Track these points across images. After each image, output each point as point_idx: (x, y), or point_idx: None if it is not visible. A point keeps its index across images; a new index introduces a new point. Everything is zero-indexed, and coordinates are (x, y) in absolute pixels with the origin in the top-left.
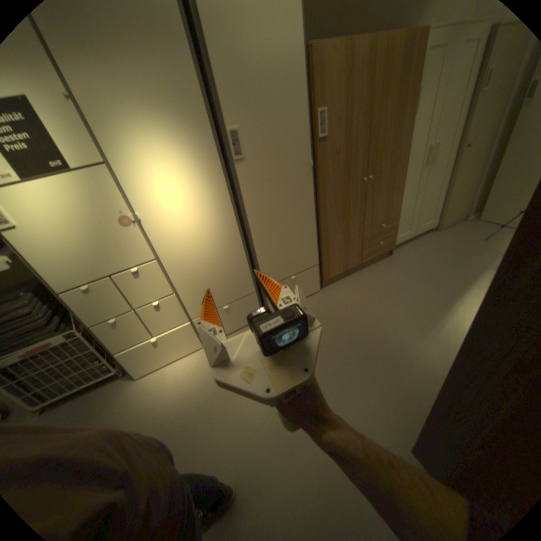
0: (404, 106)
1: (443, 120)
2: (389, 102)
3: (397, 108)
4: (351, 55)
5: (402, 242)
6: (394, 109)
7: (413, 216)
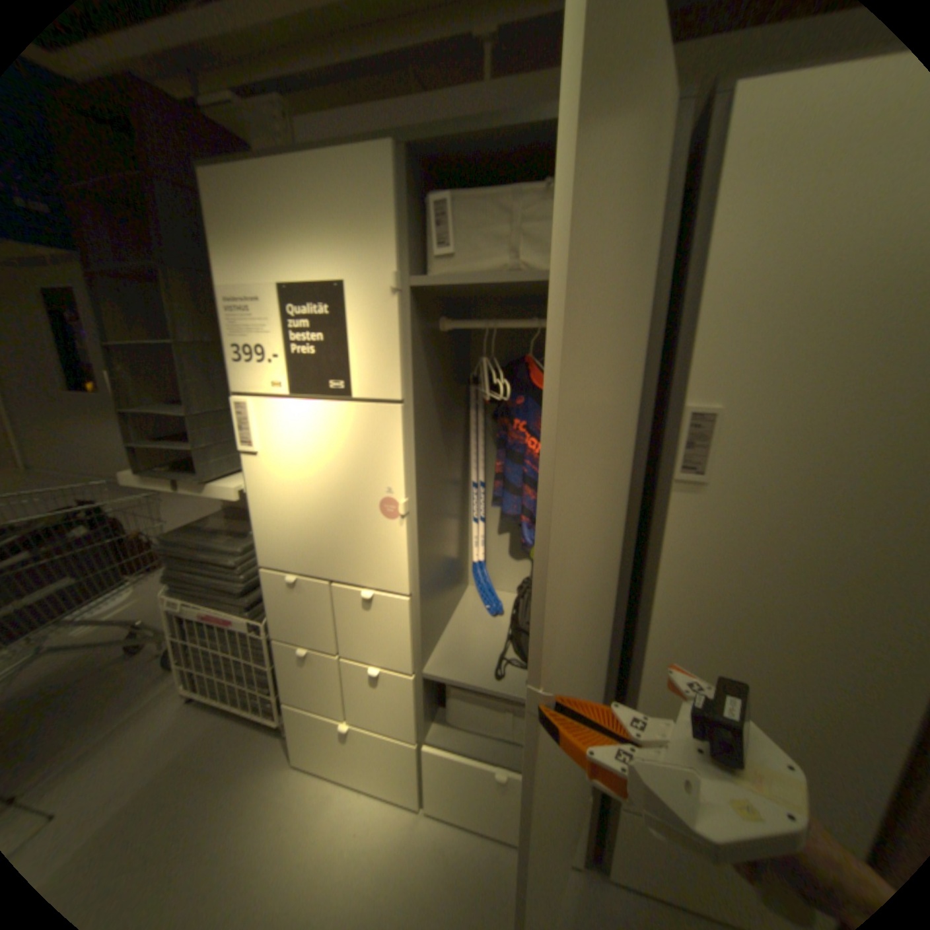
0: None
1: None
2: None
3: None
4: None
5: None
6: None
7: None
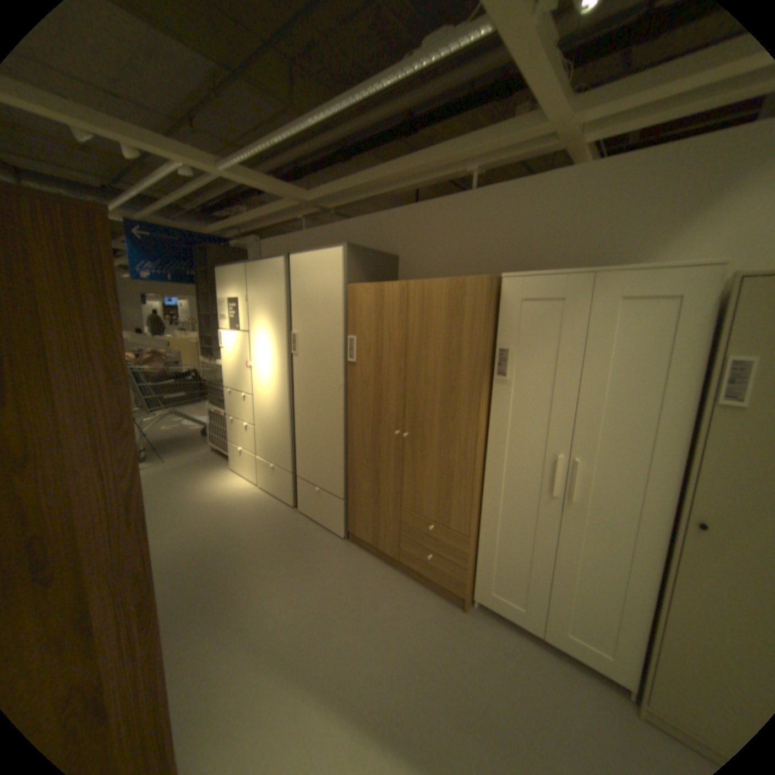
0: (457, 364)
1: (591, 422)
2: (431, 352)
3: (445, 363)
4: (380, 298)
5: (506, 617)
6: (439, 362)
7: (532, 582)
